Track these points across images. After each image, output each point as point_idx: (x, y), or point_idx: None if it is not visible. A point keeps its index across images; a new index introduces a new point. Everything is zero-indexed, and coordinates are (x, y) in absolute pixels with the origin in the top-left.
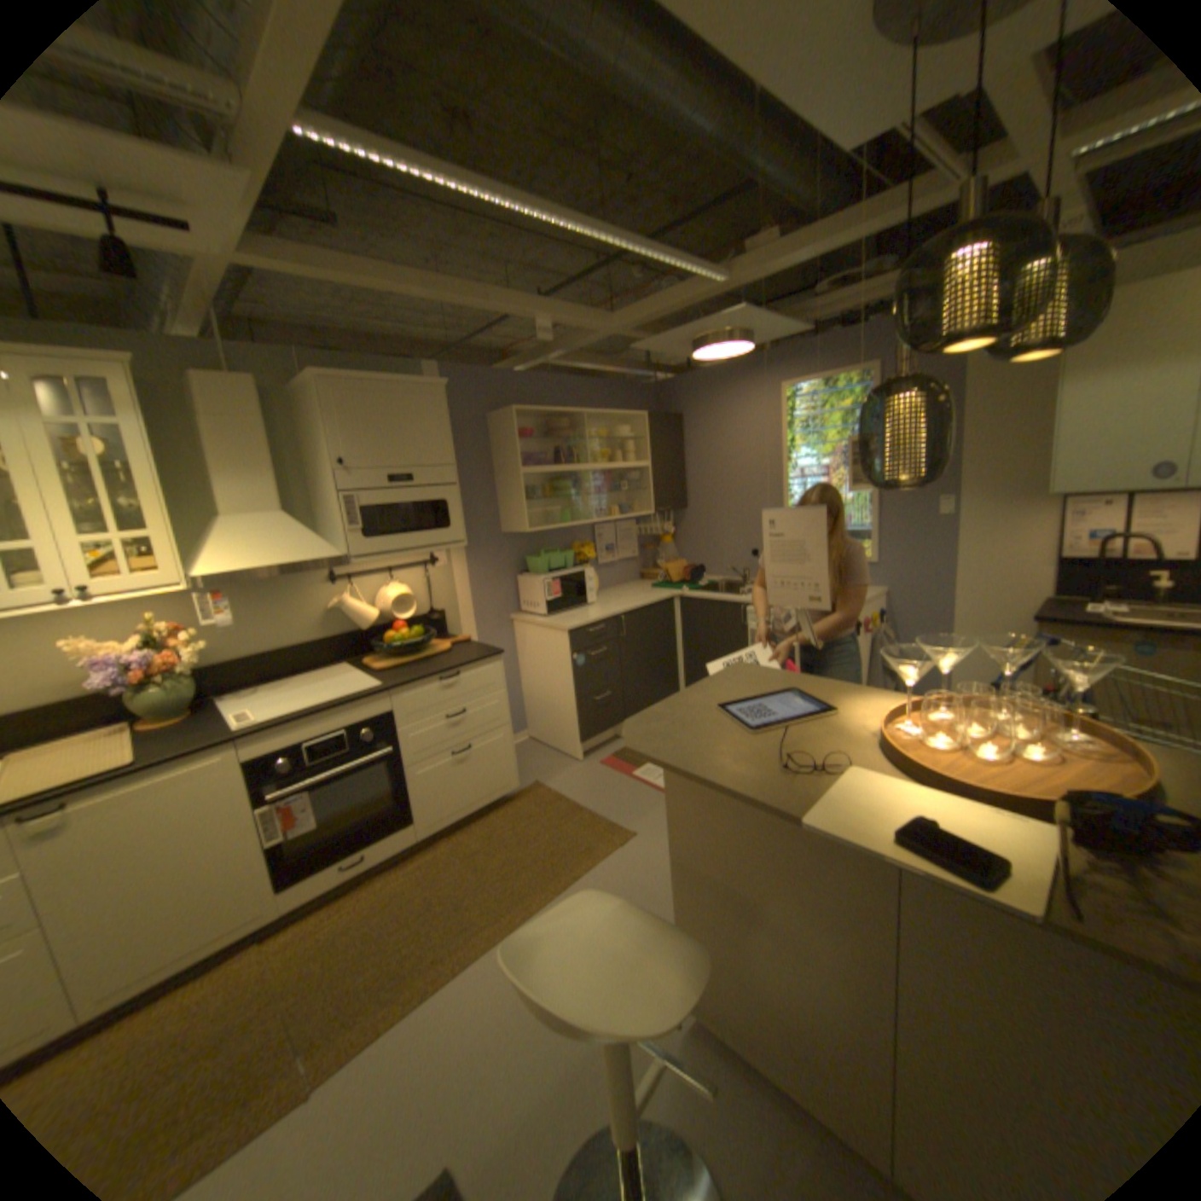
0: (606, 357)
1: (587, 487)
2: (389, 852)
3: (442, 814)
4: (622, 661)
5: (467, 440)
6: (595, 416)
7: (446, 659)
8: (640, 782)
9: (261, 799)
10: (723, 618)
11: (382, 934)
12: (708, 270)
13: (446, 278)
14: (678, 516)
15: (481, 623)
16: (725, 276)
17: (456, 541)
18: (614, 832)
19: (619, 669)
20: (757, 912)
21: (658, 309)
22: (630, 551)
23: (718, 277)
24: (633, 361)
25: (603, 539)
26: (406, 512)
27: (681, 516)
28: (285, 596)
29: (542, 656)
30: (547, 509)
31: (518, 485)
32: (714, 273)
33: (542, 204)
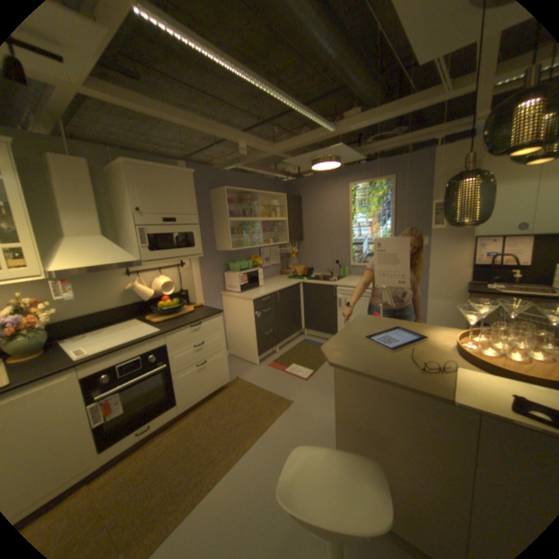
0: (265, 167)
1: (258, 229)
2: (163, 422)
3: (191, 398)
4: (277, 314)
5: (200, 203)
6: (262, 195)
7: (193, 315)
8: (289, 374)
9: (90, 399)
10: (324, 292)
11: (163, 470)
12: (328, 125)
13: (197, 116)
14: (298, 244)
15: (206, 296)
16: (334, 129)
17: (197, 254)
18: (282, 401)
19: (276, 318)
20: (389, 444)
21: (299, 143)
22: (276, 261)
23: (330, 129)
24: (277, 170)
25: (264, 255)
26: (171, 238)
27: (299, 244)
28: (101, 283)
29: (237, 313)
30: (240, 239)
31: (226, 226)
32: (329, 127)
33: (260, 78)
